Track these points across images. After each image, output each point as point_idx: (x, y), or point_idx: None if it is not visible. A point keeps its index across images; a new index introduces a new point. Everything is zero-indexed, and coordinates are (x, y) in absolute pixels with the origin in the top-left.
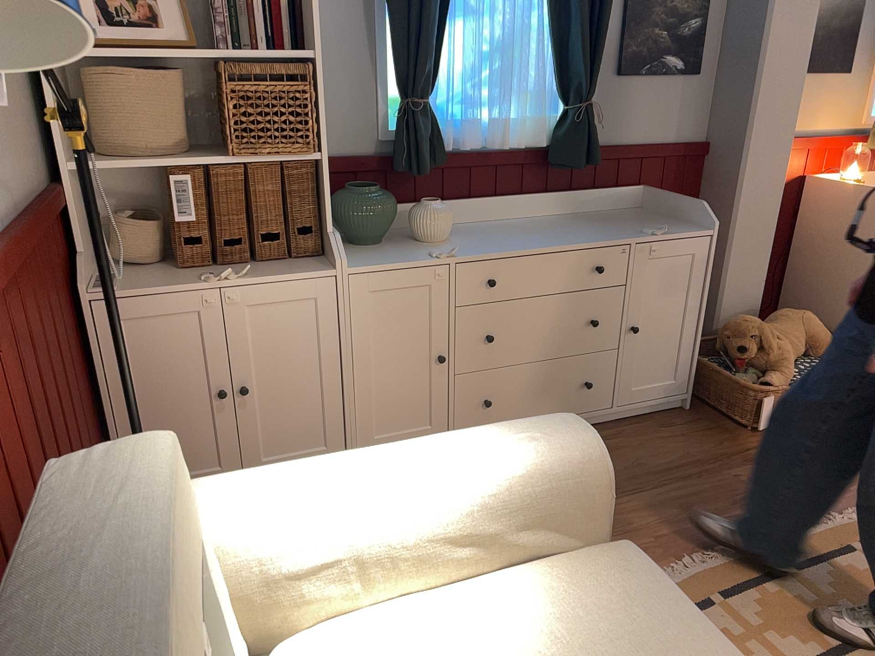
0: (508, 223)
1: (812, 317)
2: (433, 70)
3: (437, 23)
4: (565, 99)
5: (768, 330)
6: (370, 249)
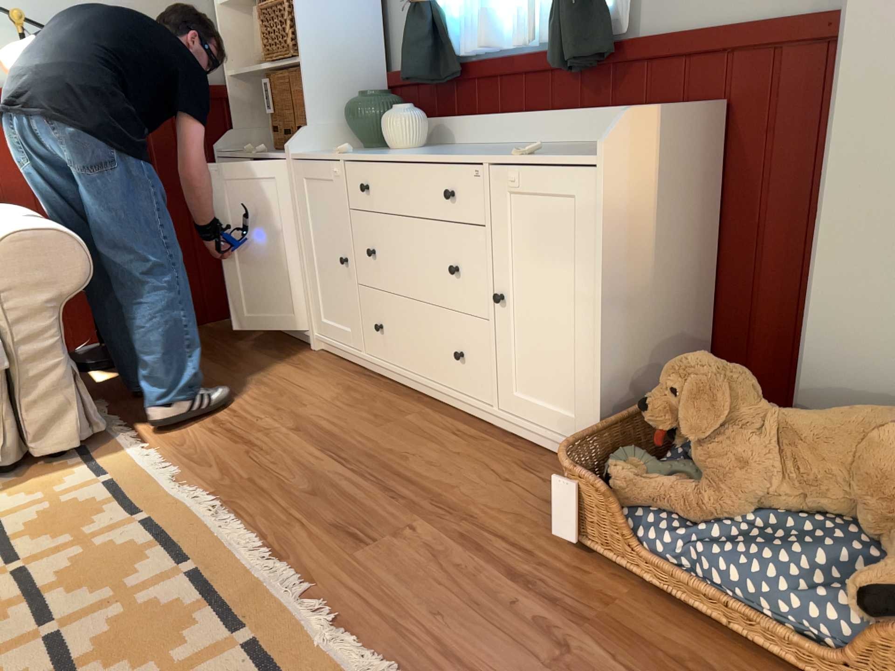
0: (505, 146)
1: None
2: None
3: None
4: None
5: (716, 394)
6: (355, 150)
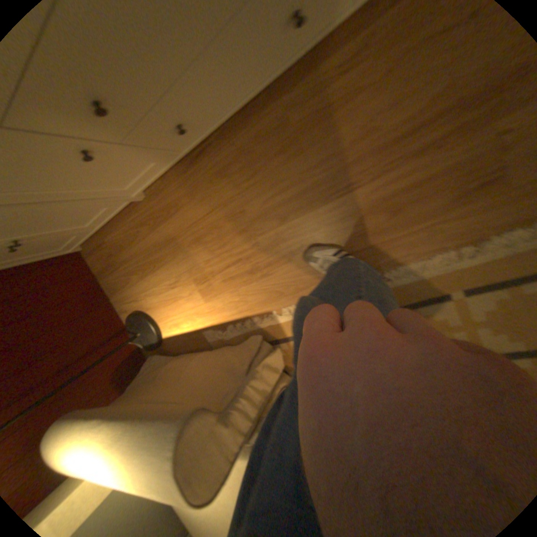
0: None
1: None
2: None
3: None
4: None
5: None
6: None
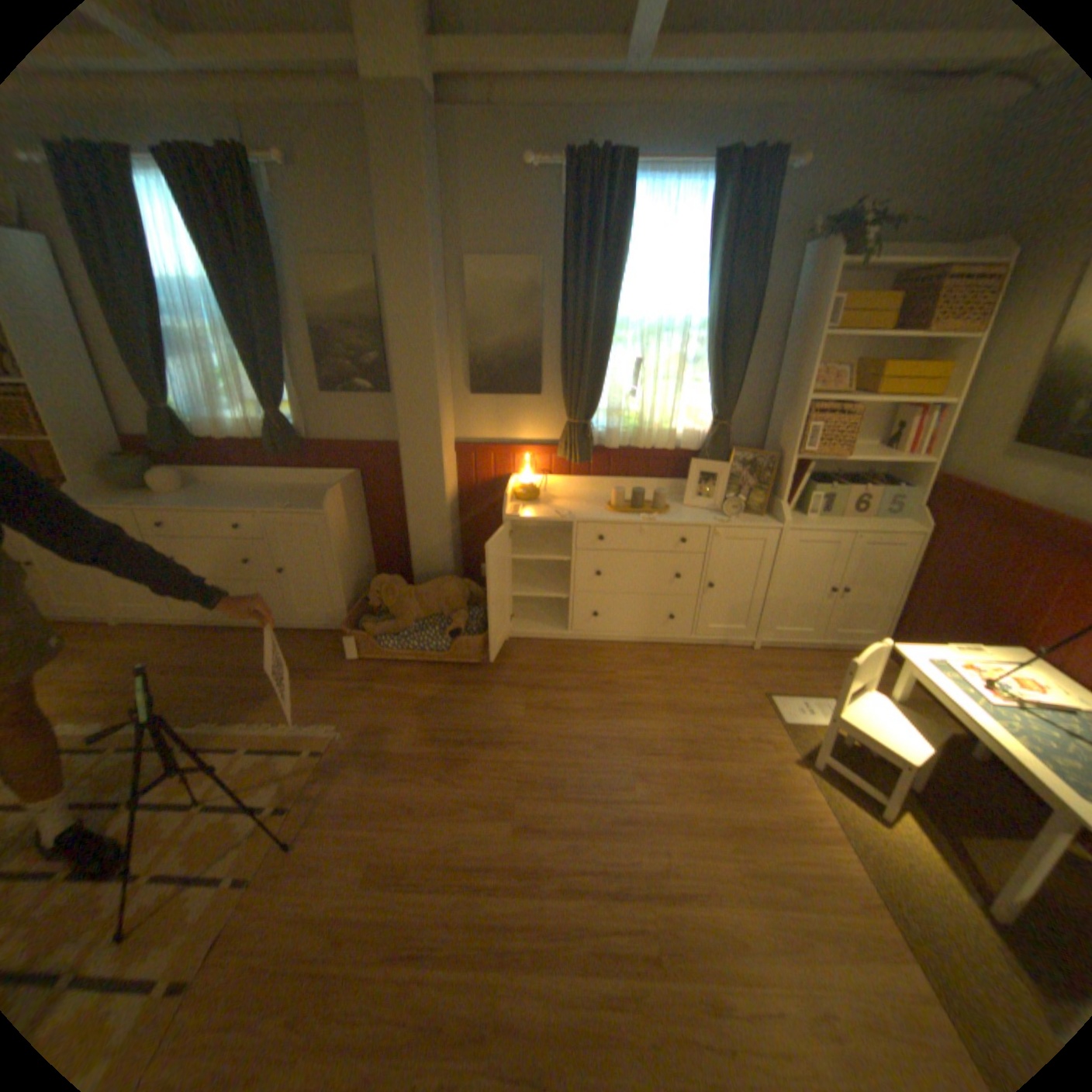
0: (243, 487)
1: (451, 587)
2: (153, 389)
3: (145, 361)
4: (263, 409)
5: (392, 590)
6: (118, 495)
